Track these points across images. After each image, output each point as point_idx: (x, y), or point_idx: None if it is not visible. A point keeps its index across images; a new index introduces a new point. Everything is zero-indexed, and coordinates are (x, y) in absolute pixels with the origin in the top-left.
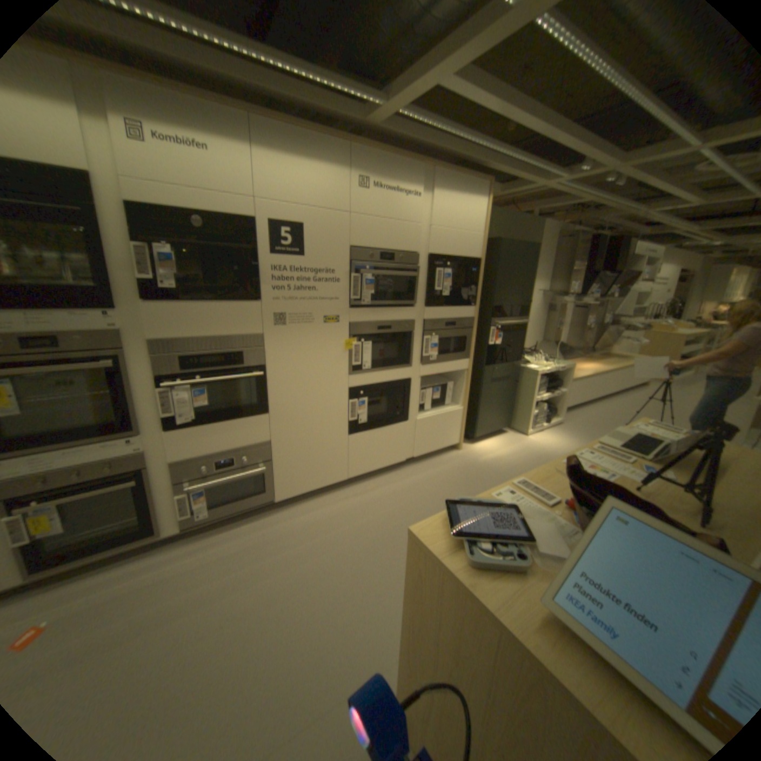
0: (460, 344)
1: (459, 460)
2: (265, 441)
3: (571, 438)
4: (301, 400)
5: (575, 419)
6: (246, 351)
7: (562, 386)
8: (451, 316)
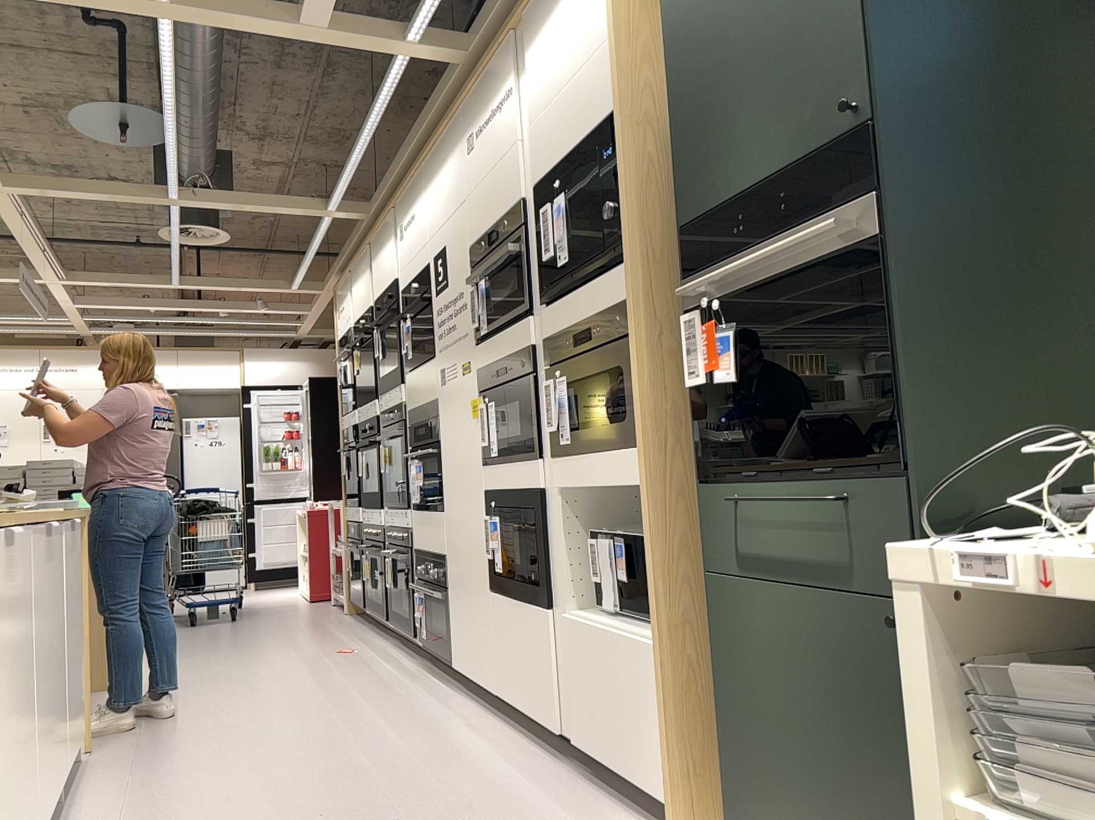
0: (620, 394)
1: None
2: (443, 555)
3: None
4: (457, 500)
5: None
6: (430, 420)
7: None
8: (585, 310)
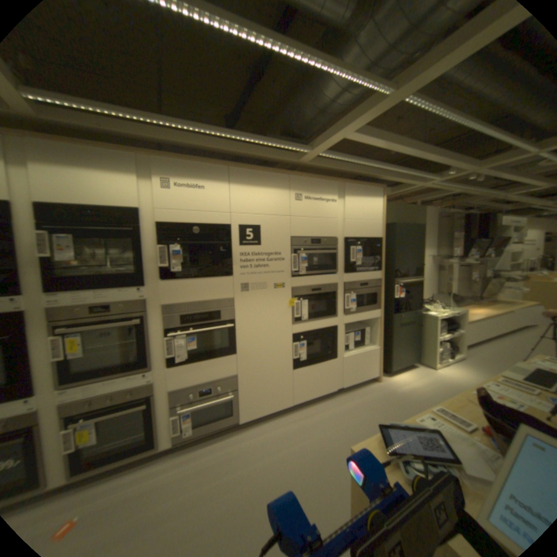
0: (373, 298)
1: (381, 391)
2: (234, 375)
3: (476, 372)
4: (259, 344)
5: (477, 356)
6: (223, 309)
7: (460, 328)
8: (364, 278)
